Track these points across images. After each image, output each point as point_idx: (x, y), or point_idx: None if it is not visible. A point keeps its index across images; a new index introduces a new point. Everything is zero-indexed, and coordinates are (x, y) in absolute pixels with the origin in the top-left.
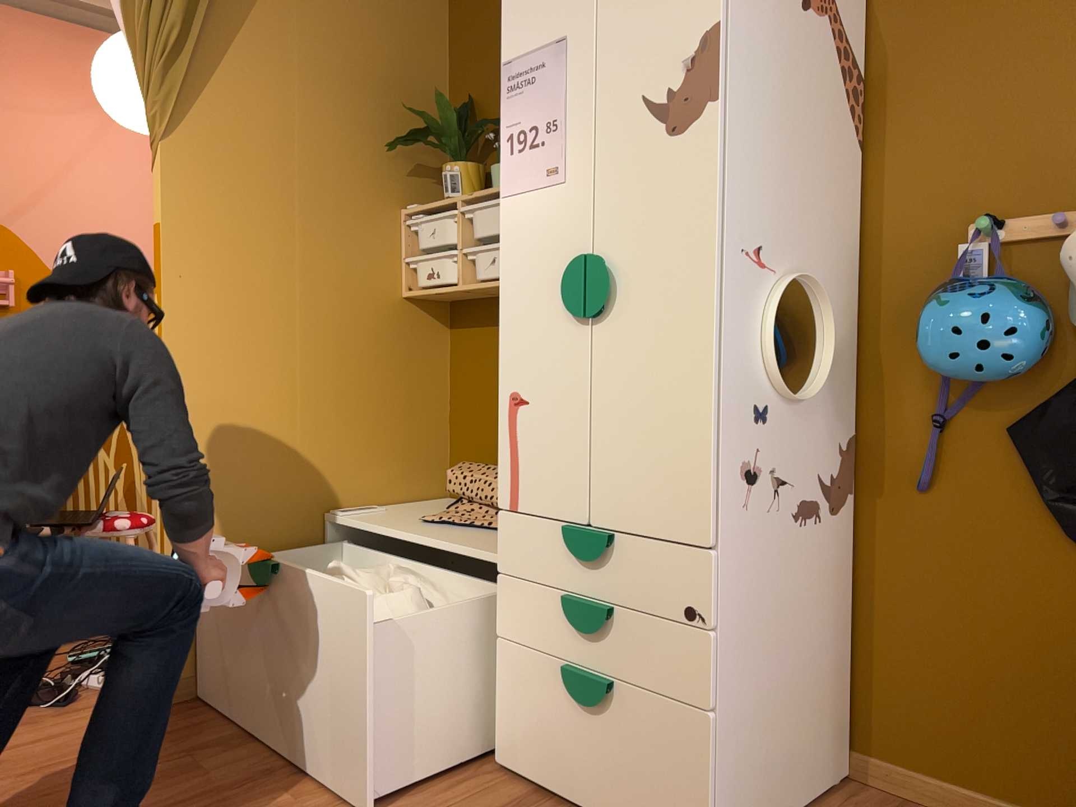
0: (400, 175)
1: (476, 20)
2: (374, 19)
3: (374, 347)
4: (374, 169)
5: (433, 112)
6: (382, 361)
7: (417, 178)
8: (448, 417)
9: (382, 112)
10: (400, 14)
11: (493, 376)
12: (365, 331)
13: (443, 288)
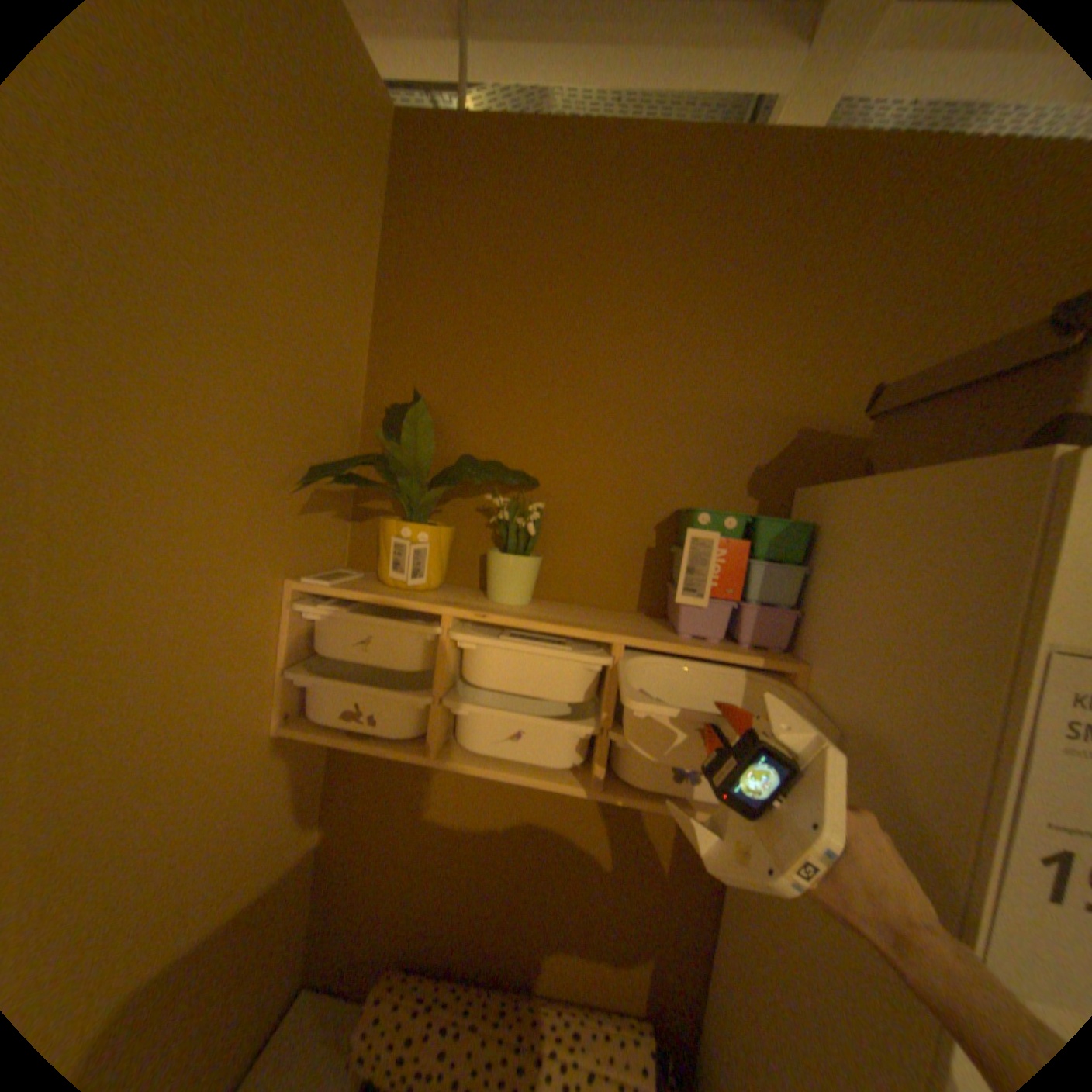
0: (291, 513)
1: (445, 270)
2: (278, 187)
3: (217, 864)
4: (249, 512)
5: (347, 395)
6: (229, 877)
7: (315, 513)
8: (314, 866)
9: (274, 391)
10: (321, 199)
11: (423, 829)
12: (201, 851)
13: (391, 753)
